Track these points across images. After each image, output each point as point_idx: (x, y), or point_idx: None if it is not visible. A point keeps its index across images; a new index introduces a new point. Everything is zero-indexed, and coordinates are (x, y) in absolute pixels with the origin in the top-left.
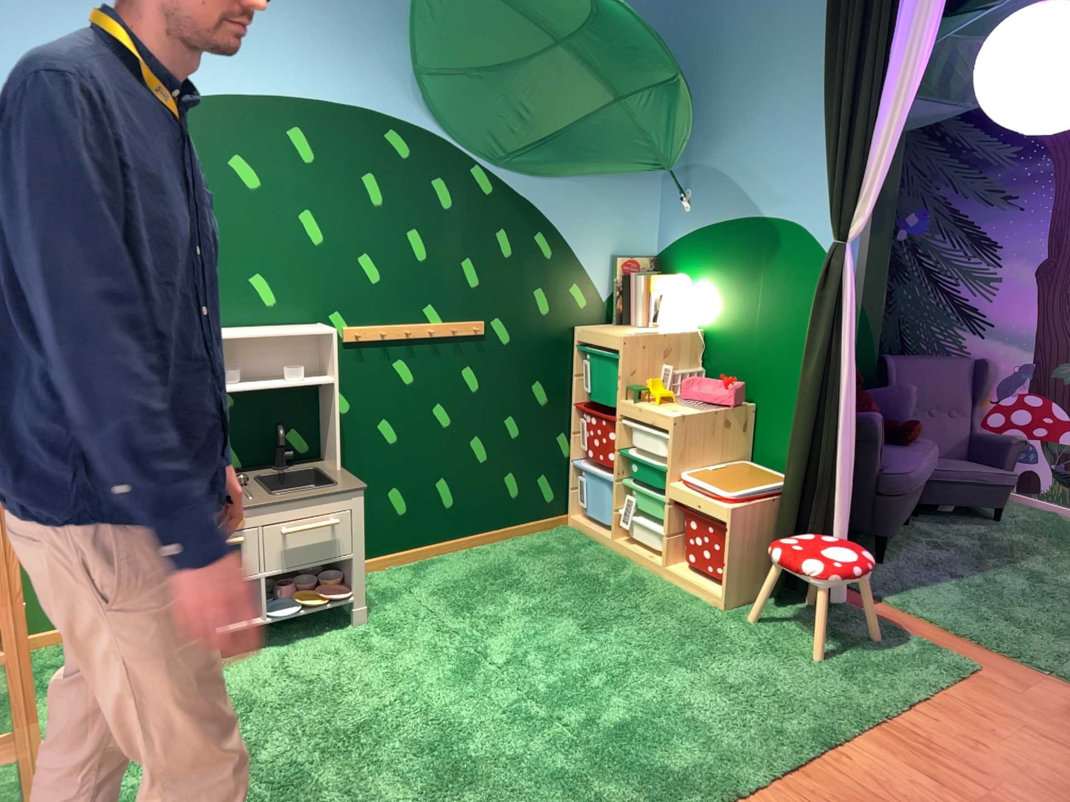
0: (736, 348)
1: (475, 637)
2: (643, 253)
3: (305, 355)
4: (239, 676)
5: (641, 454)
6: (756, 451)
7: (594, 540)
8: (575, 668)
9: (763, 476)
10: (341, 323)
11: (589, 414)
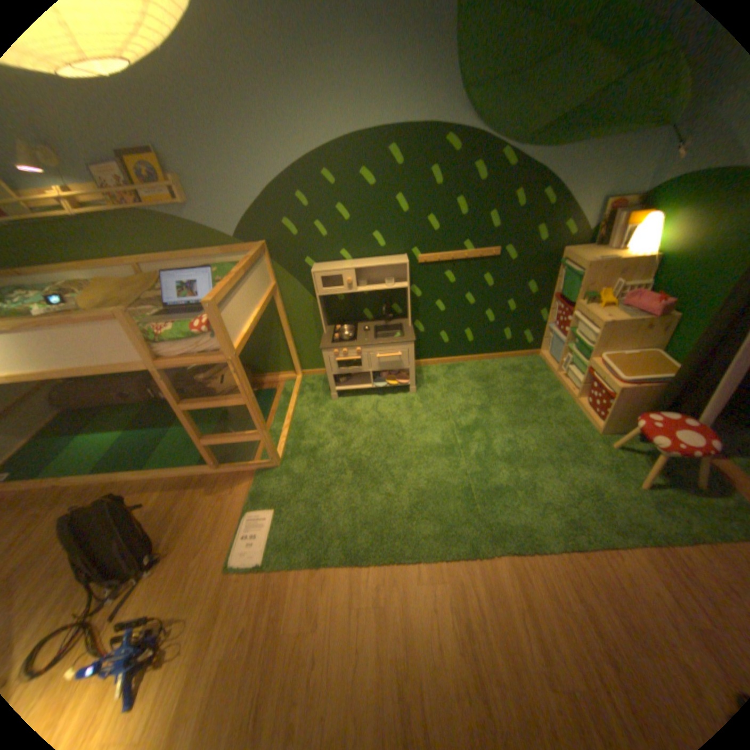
0: (682, 272)
1: (456, 414)
2: (632, 193)
3: (398, 272)
4: (360, 407)
5: (584, 333)
6: (670, 344)
7: (548, 368)
8: (494, 447)
9: (663, 367)
10: (417, 254)
11: (563, 300)
